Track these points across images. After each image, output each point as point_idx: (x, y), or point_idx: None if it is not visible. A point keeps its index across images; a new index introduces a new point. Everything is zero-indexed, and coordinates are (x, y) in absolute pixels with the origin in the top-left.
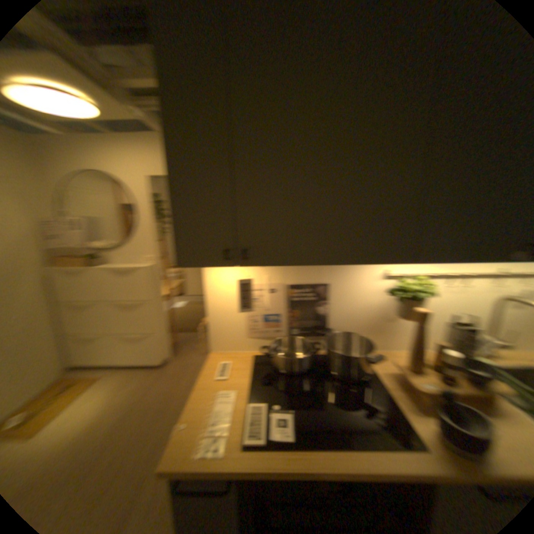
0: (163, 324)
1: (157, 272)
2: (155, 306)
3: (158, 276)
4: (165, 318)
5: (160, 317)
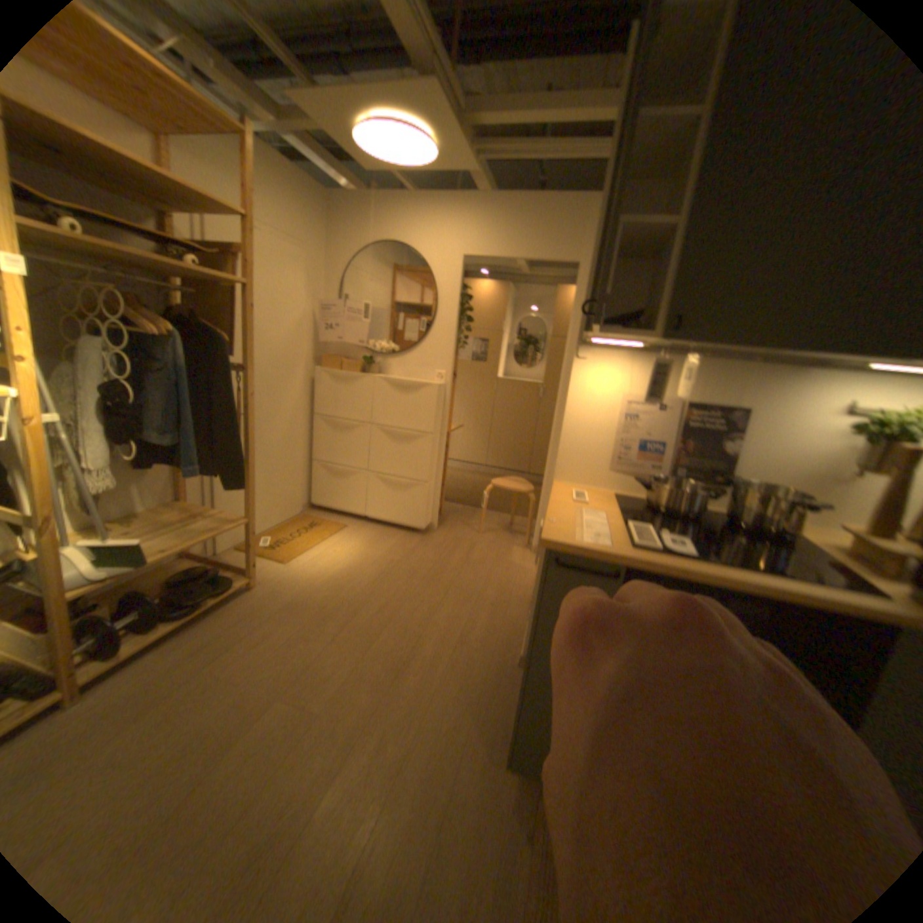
0: (433, 472)
1: (441, 396)
2: (431, 443)
3: (442, 402)
4: (436, 465)
5: (433, 461)
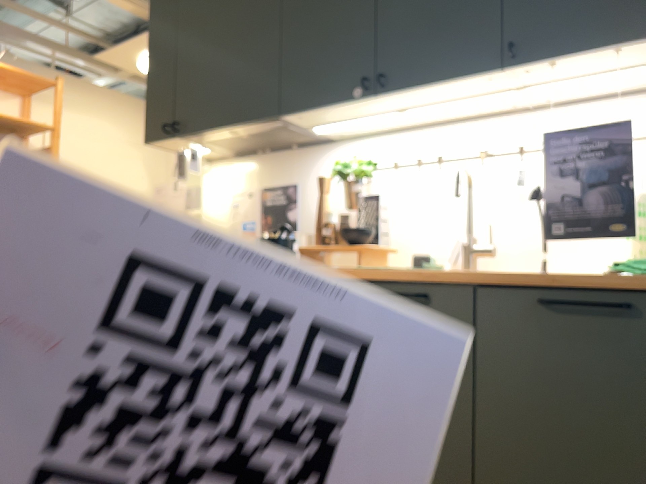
0: None
1: None
2: None
3: None
4: None
5: None
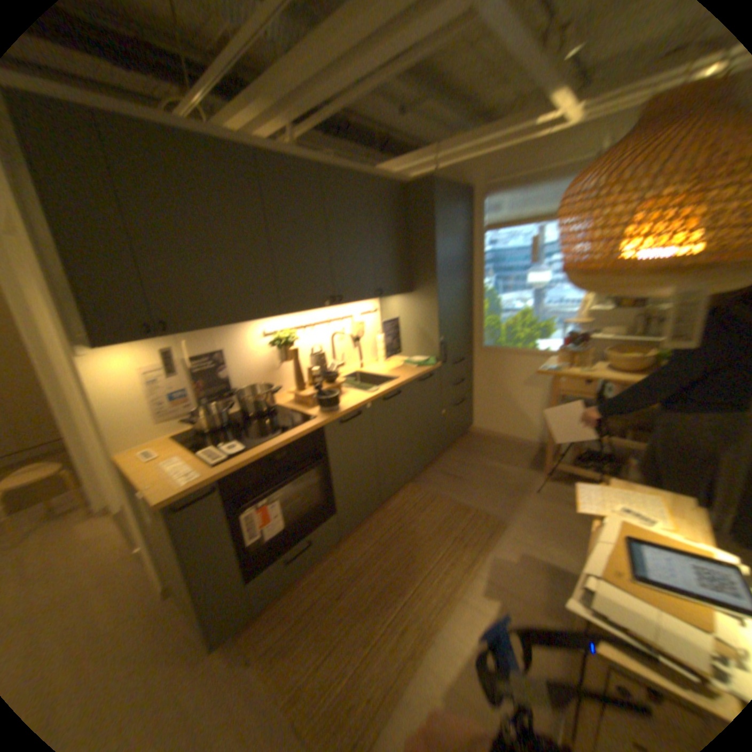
0: None
1: None
2: None
3: None
4: None
5: None
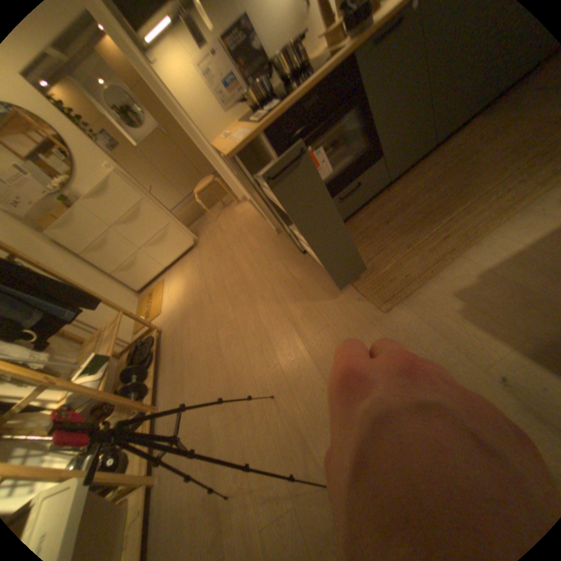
0: (165, 214)
1: (120, 174)
2: (147, 201)
3: (125, 177)
4: (162, 210)
5: (158, 209)
